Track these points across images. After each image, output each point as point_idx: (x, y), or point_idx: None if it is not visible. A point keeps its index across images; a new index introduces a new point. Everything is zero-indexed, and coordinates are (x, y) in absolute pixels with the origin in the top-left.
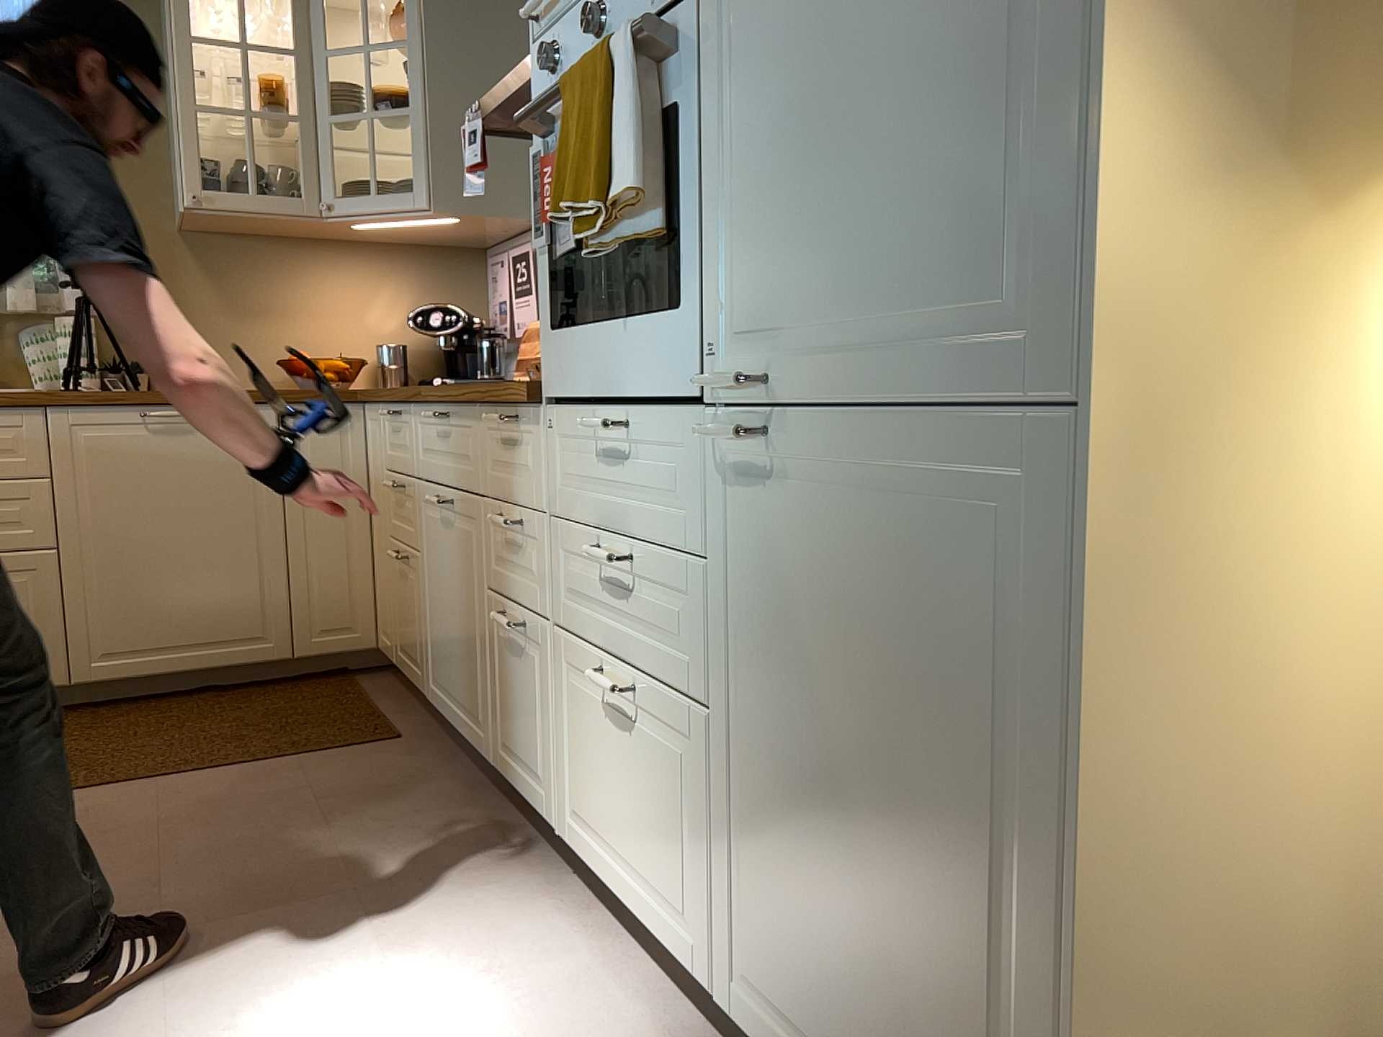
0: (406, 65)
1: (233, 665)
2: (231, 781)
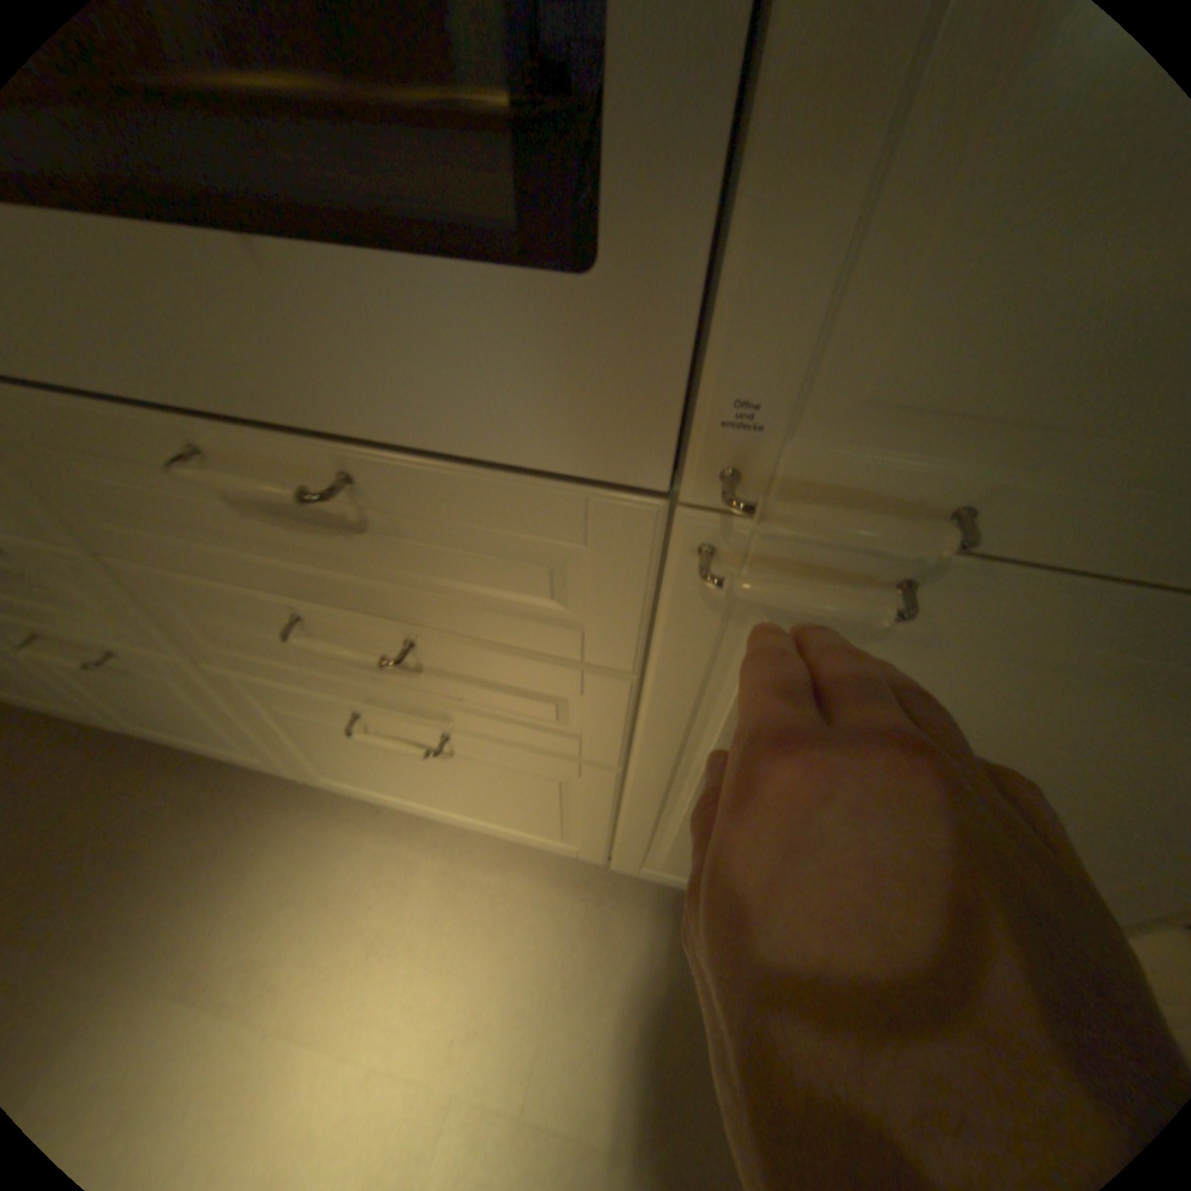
0: None
1: None
2: None
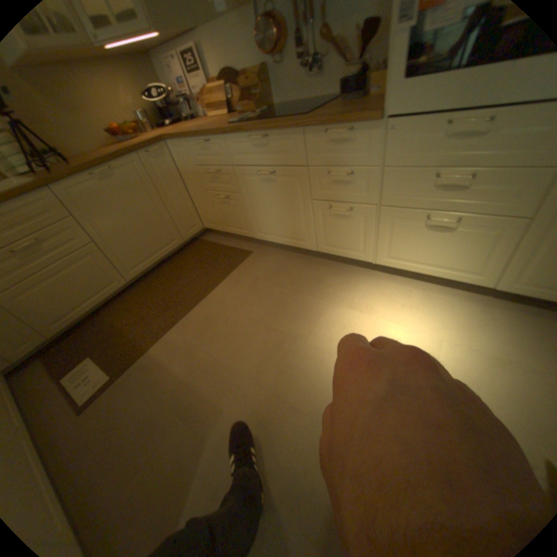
0: None
1: (168, 252)
2: (227, 286)
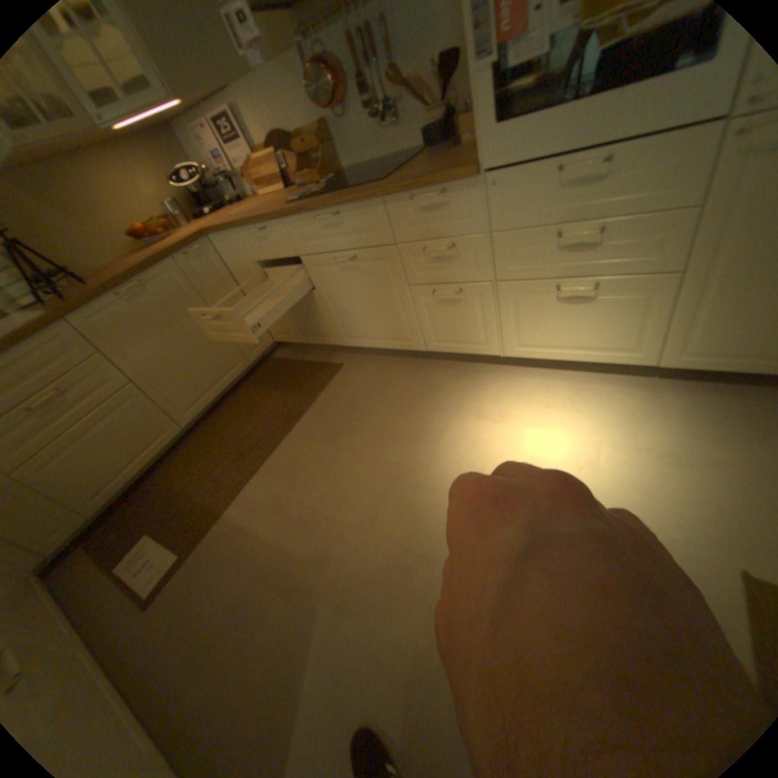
0: None
1: (232, 380)
2: (316, 415)
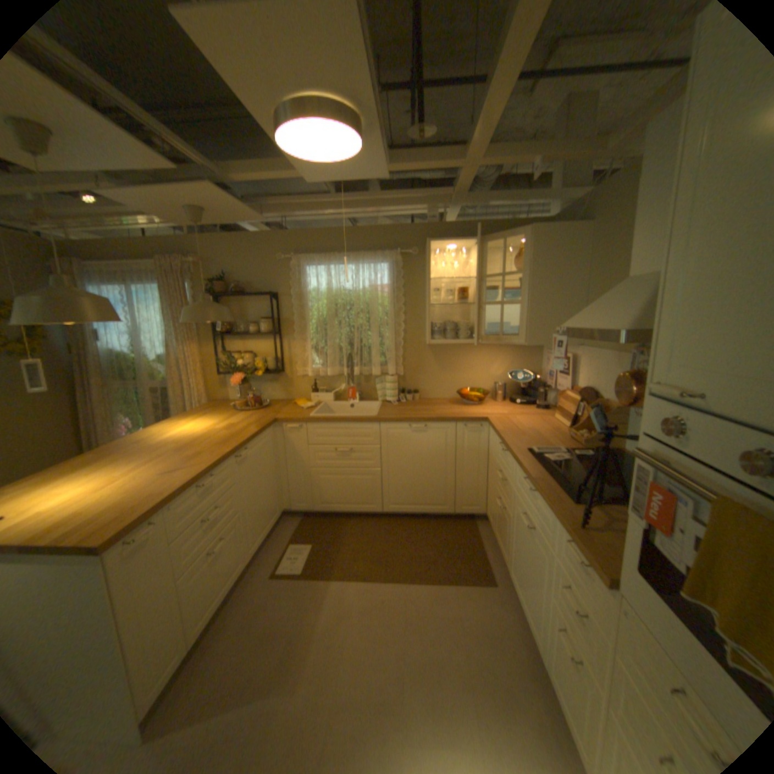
0: (520, 279)
1: (433, 513)
2: (431, 598)
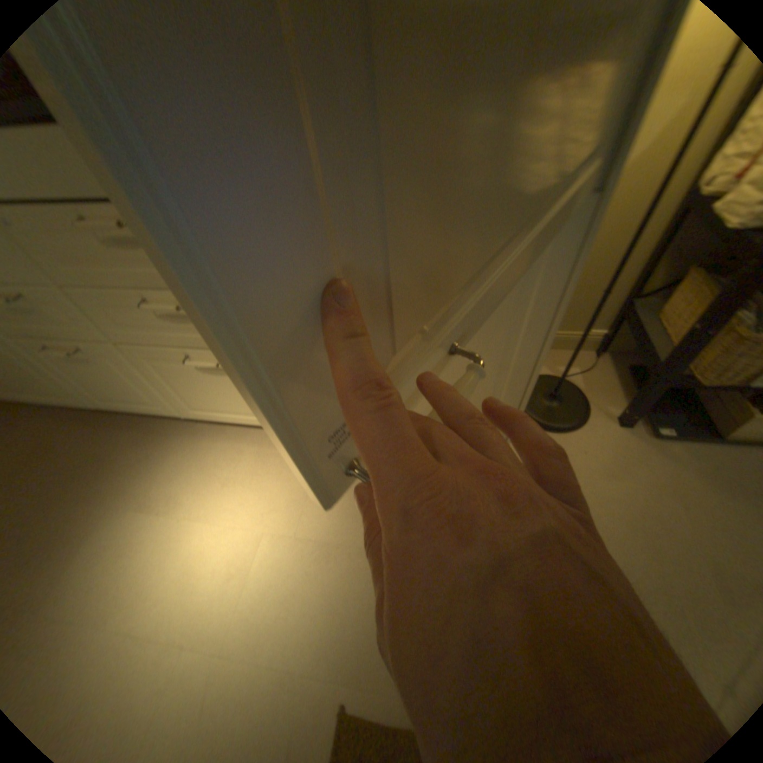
0: None
1: None
2: None
